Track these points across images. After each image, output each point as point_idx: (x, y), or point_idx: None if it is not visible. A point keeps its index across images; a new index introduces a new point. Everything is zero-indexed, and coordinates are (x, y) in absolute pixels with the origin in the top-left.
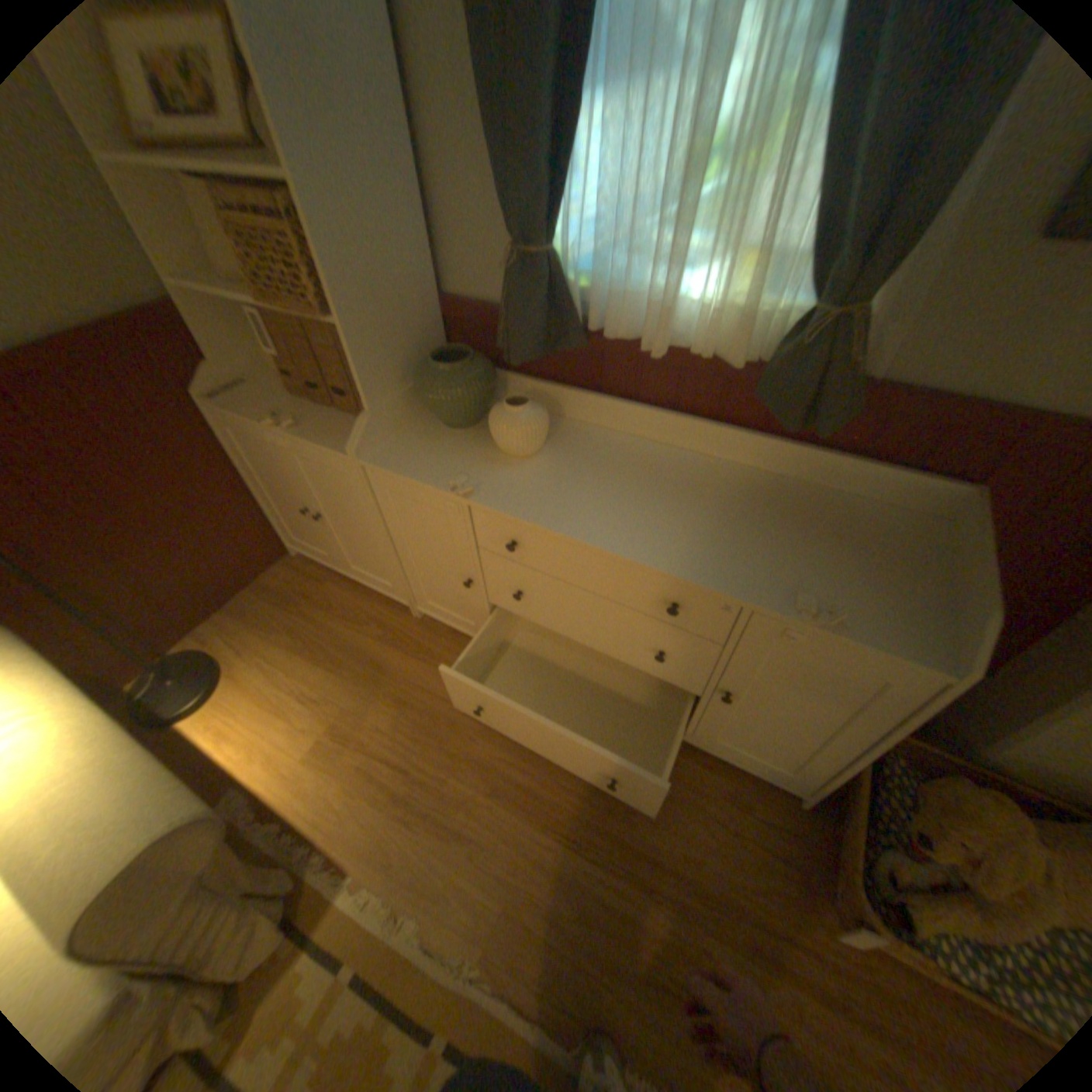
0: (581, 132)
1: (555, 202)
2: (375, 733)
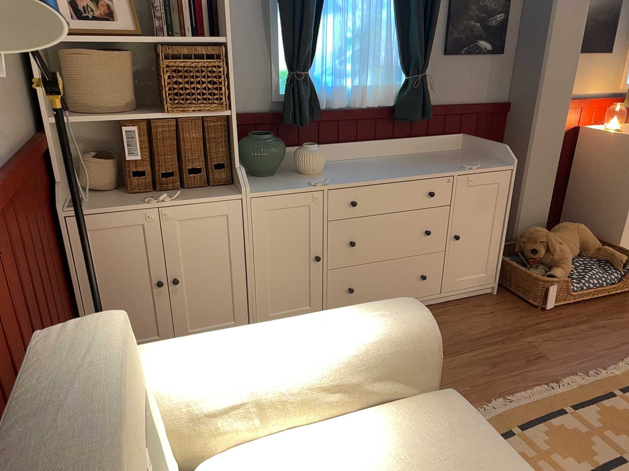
0: (318, 30)
1: (312, 54)
2: None
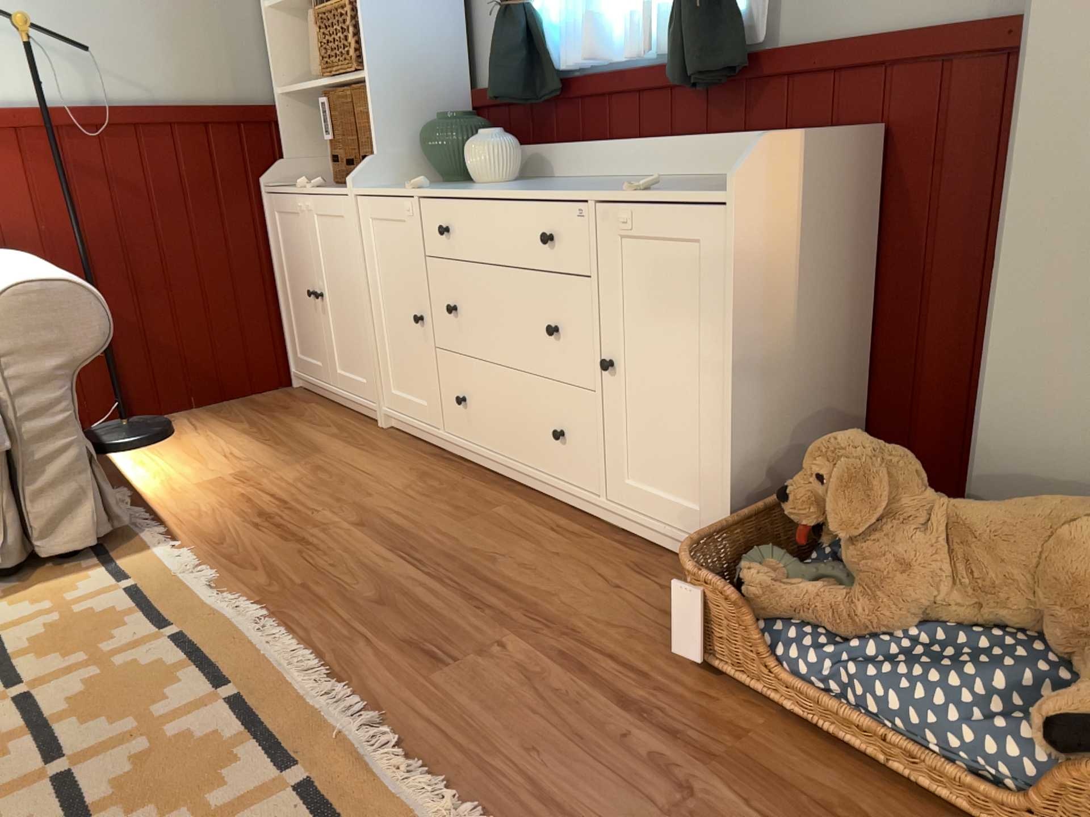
0: None
1: None
2: (278, 479)
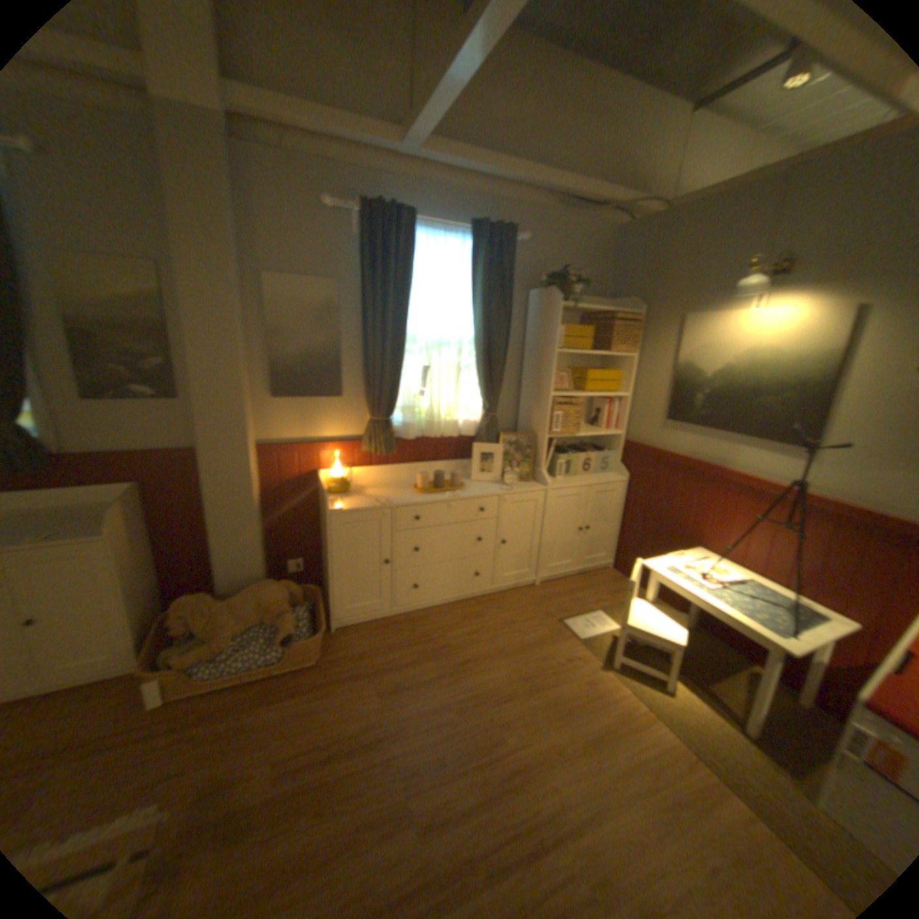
0: None
1: None
2: None
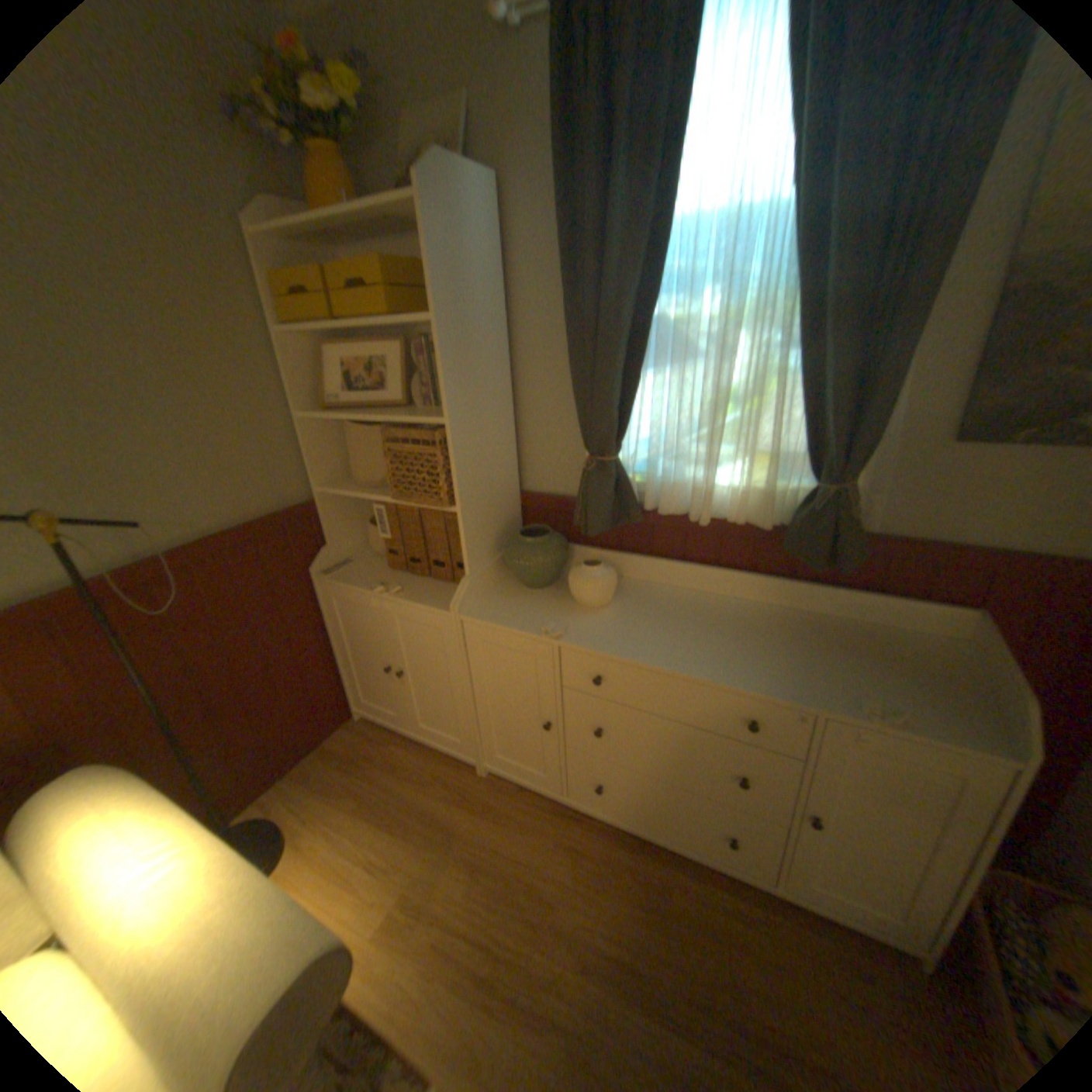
0: (640, 392)
1: (623, 430)
2: (449, 902)
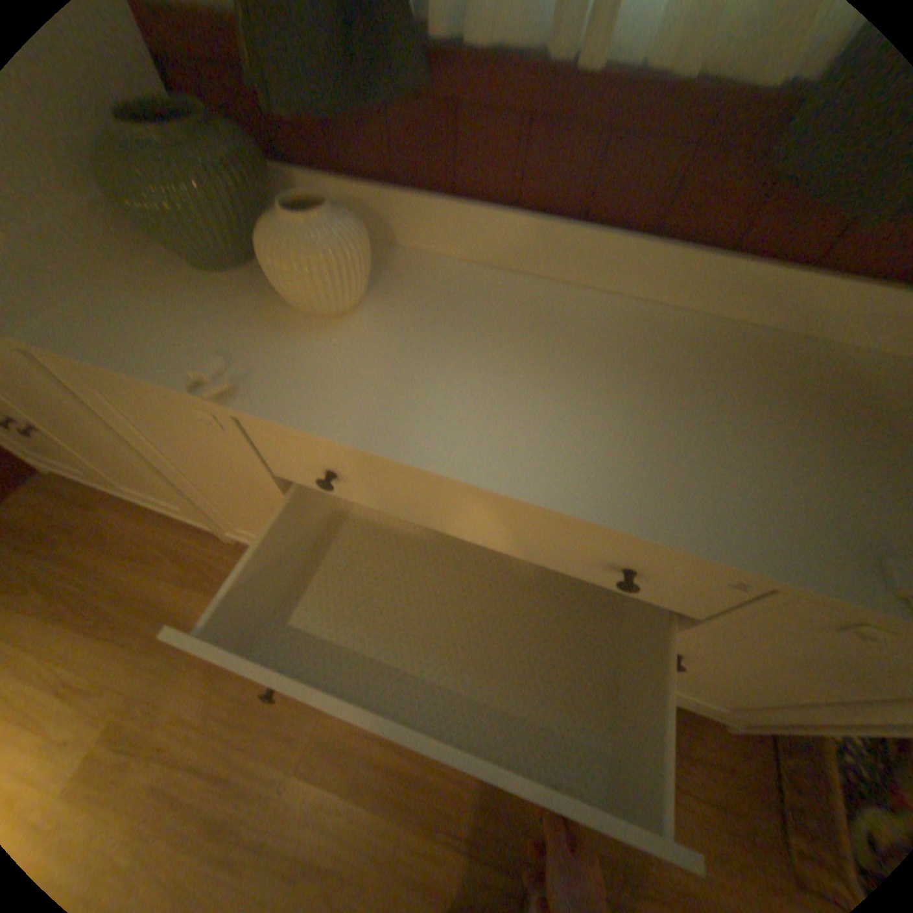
0: None
1: None
2: (177, 724)
